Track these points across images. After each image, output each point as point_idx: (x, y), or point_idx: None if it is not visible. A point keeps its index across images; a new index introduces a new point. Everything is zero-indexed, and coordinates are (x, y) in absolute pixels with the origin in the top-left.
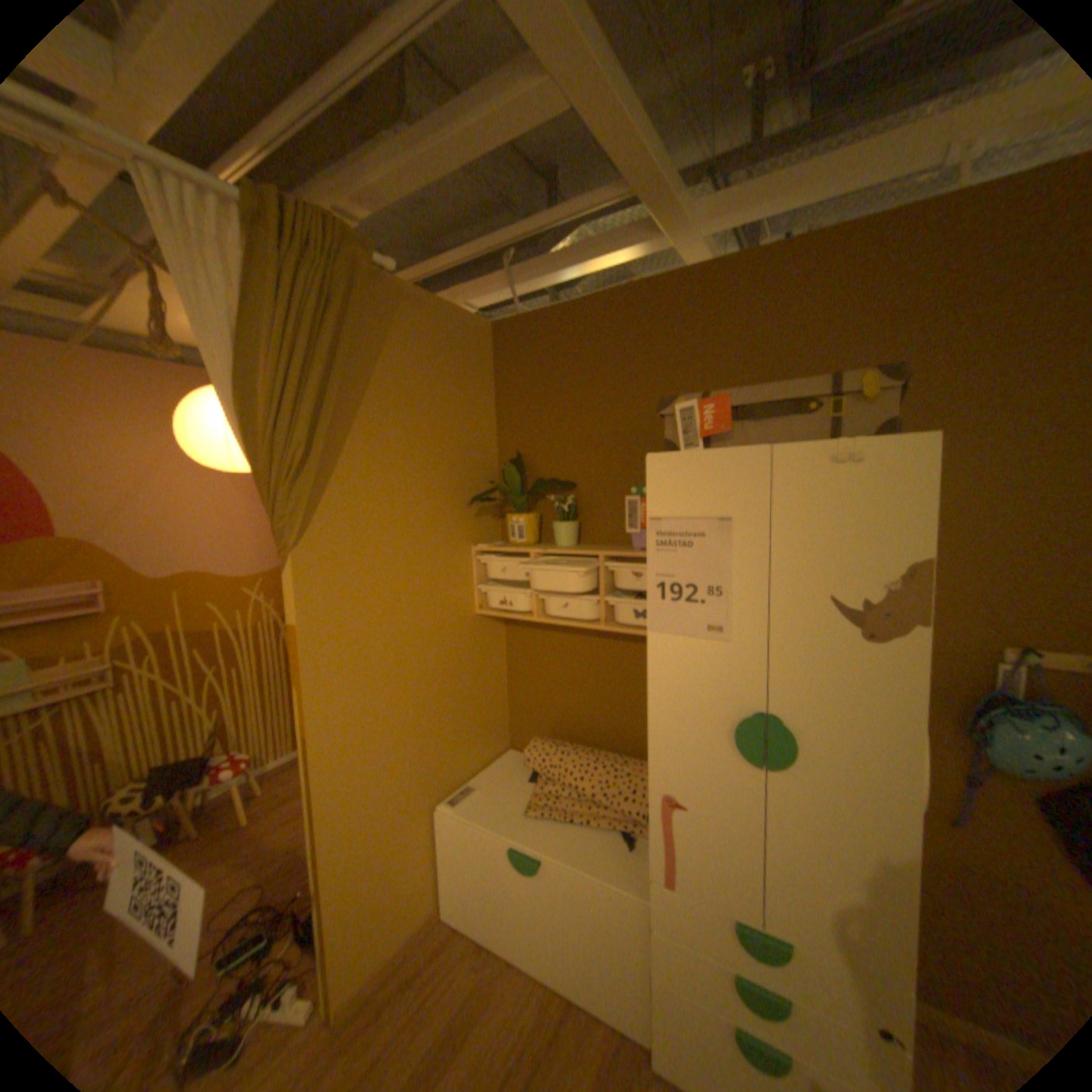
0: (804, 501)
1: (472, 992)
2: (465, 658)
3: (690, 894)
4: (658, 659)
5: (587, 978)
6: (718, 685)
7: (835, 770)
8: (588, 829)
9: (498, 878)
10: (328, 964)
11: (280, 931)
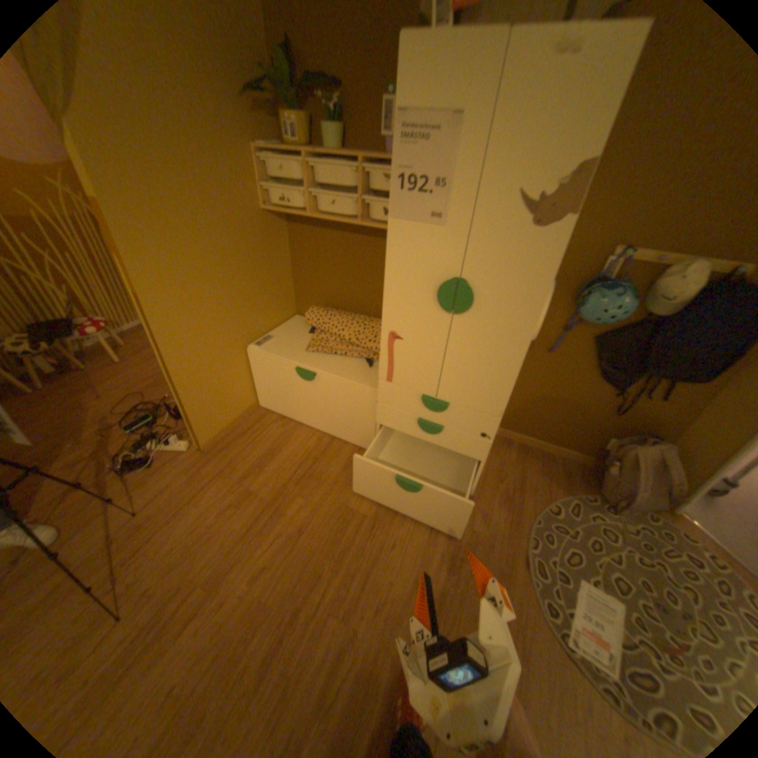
0: (521, 98)
1: (280, 435)
2: (256, 247)
3: (399, 384)
4: (394, 243)
5: (342, 426)
6: (431, 259)
7: (491, 313)
8: (345, 357)
9: (291, 384)
10: (192, 424)
11: (159, 414)
